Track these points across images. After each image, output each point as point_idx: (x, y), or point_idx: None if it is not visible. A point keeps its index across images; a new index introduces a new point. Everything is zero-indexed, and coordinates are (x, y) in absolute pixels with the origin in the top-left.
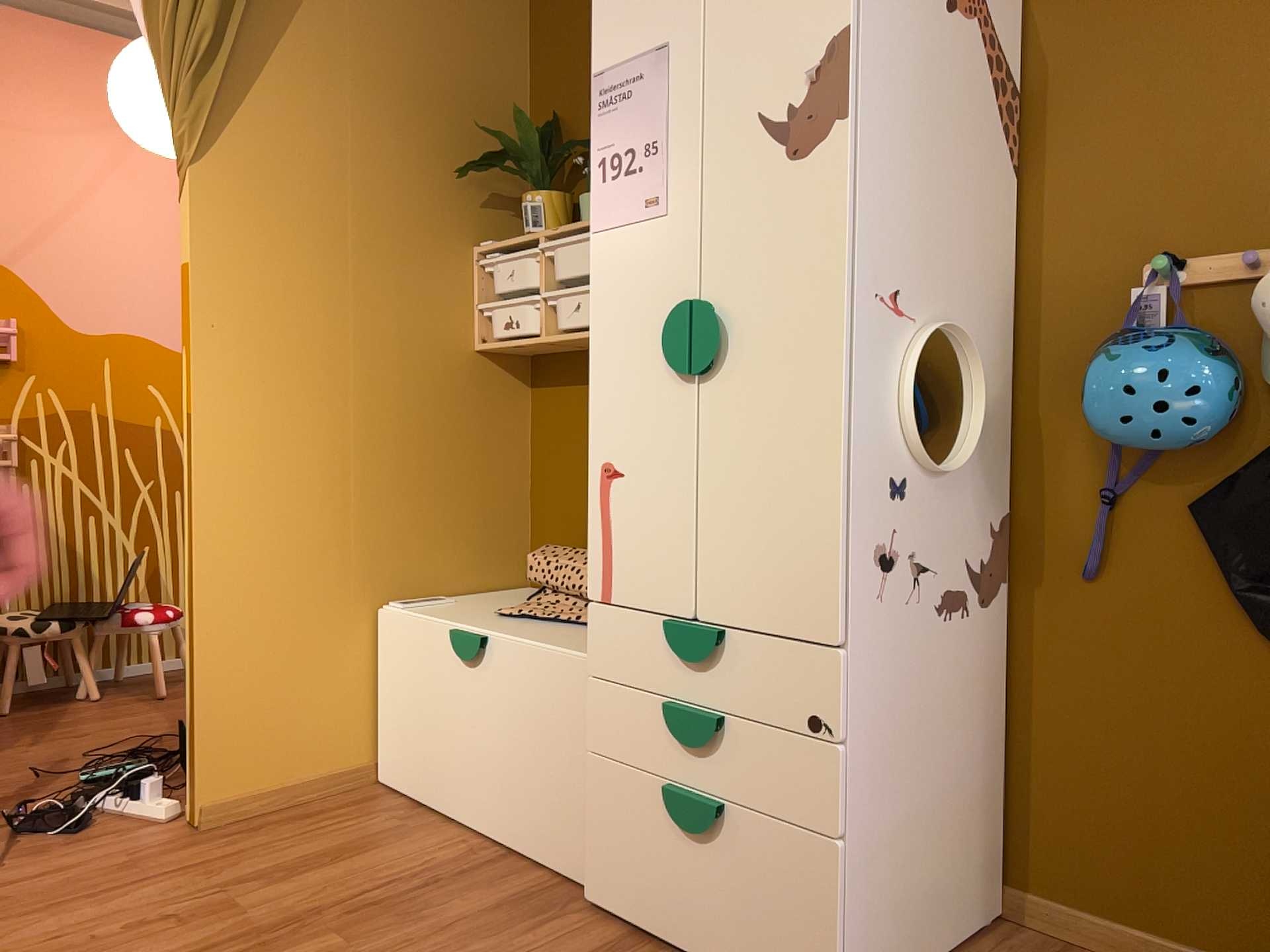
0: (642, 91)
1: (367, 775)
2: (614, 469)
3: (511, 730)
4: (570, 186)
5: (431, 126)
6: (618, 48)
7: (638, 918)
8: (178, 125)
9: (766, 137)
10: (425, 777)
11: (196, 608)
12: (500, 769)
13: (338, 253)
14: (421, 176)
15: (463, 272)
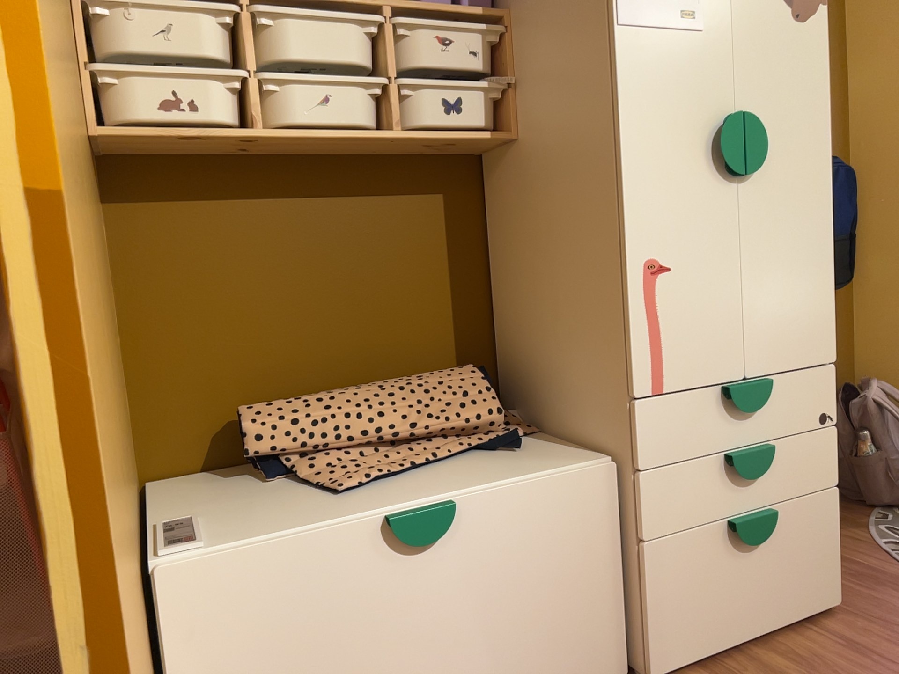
0: None
1: None
2: (662, 265)
3: (502, 590)
4: None
5: None
6: None
7: (707, 648)
8: None
9: None
10: None
11: None
12: (488, 644)
13: None
14: None
15: None
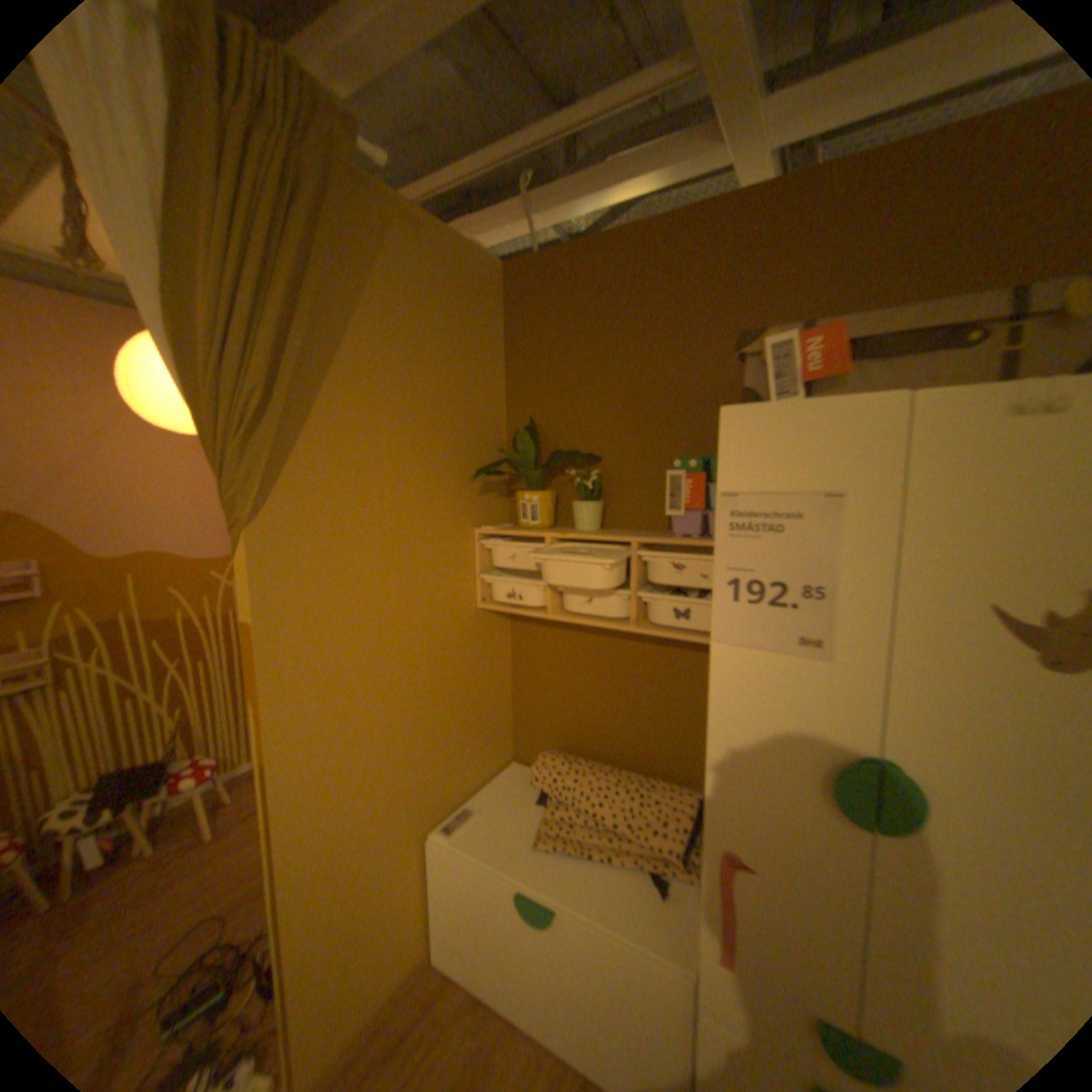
0: (799, 529)
1: (424, 962)
2: (741, 862)
3: (584, 989)
4: (547, 478)
5: (443, 437)
6: (759, 474)
7: None
8: (223, 482)
9: (1002, 632)
10: (485, 982)
11: (283, 933)
12: (572, 1012)
13: (381, 567)
14: (437, 482)
15: (468, 551)
